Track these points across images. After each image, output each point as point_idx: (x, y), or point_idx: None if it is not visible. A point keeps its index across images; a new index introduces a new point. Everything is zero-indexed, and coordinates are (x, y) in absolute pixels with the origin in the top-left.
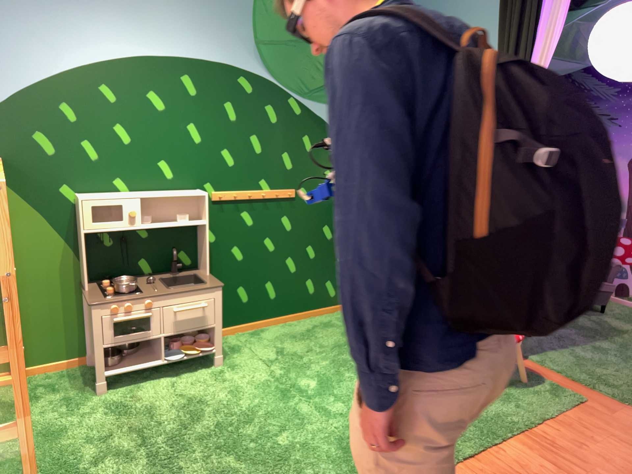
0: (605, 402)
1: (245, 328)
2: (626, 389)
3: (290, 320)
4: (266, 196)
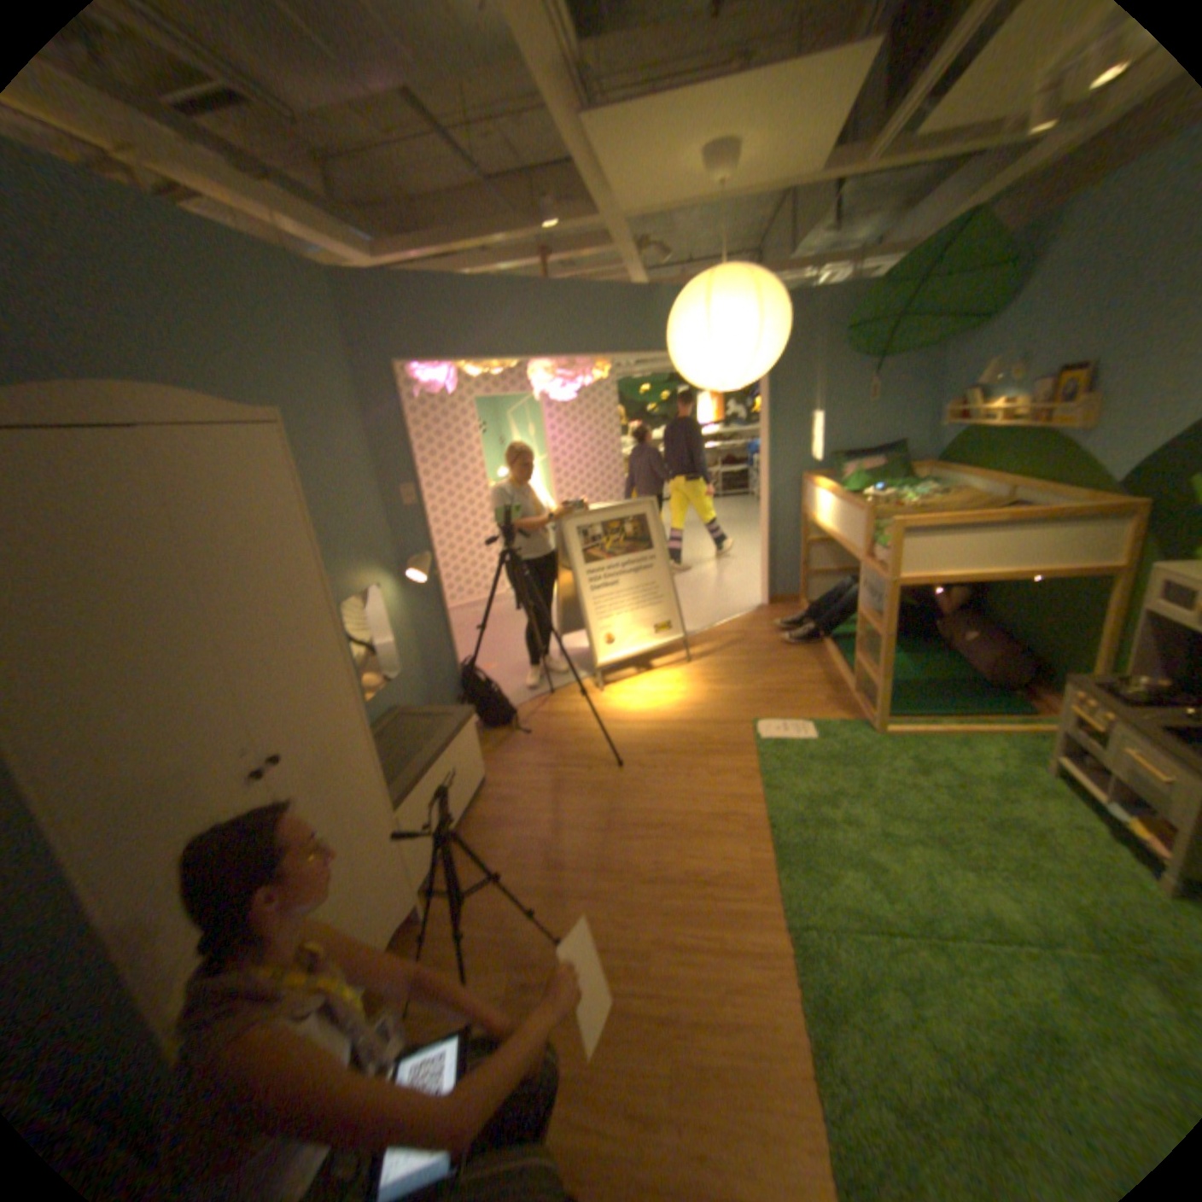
0: None
1: None
2: None
3: None
4: None
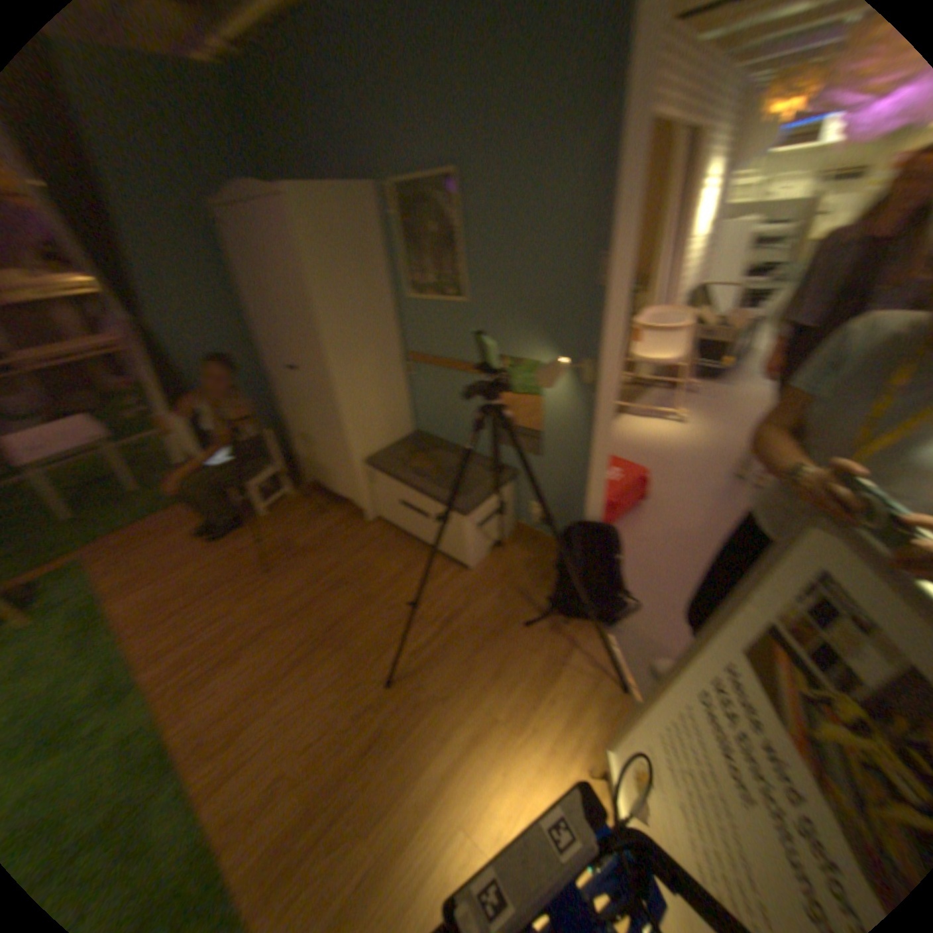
0: (88, 549)
1: None
2: (82, 534)
3: None
4: None
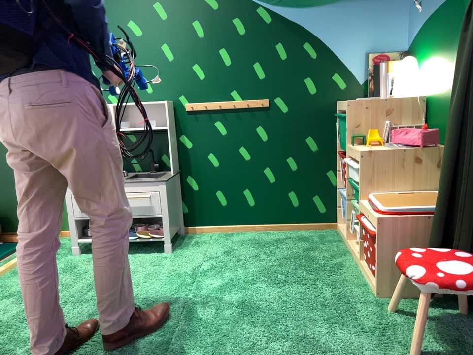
0: None
1: (224, 232)
2: None
3: (272, 231)
4: (237, 106)
